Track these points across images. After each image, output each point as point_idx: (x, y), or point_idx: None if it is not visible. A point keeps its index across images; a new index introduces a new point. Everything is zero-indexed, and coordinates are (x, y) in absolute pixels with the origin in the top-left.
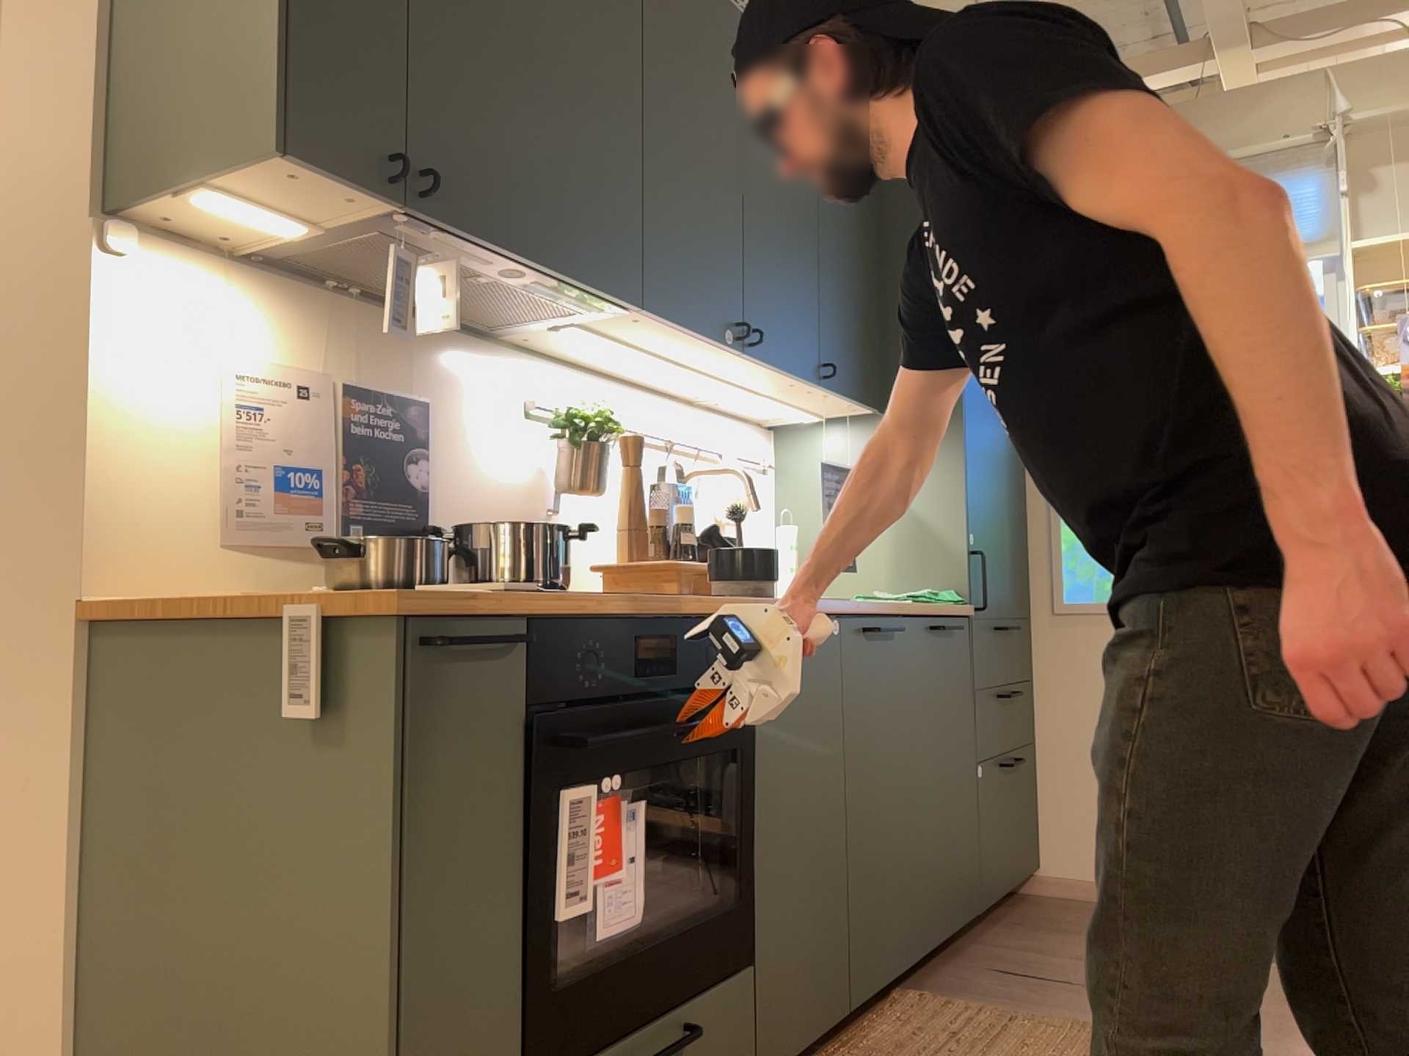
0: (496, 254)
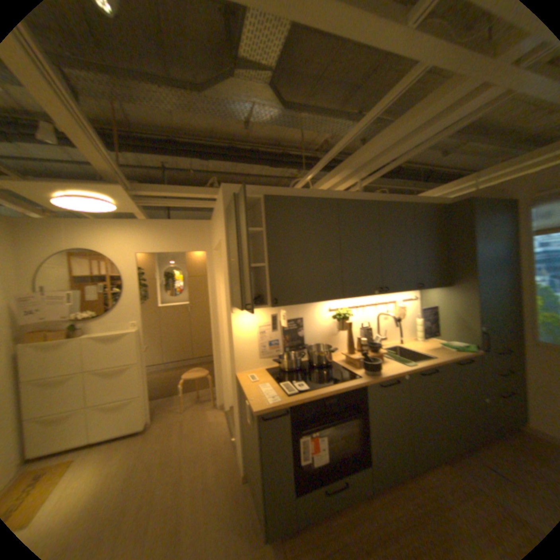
0: (297, 304)
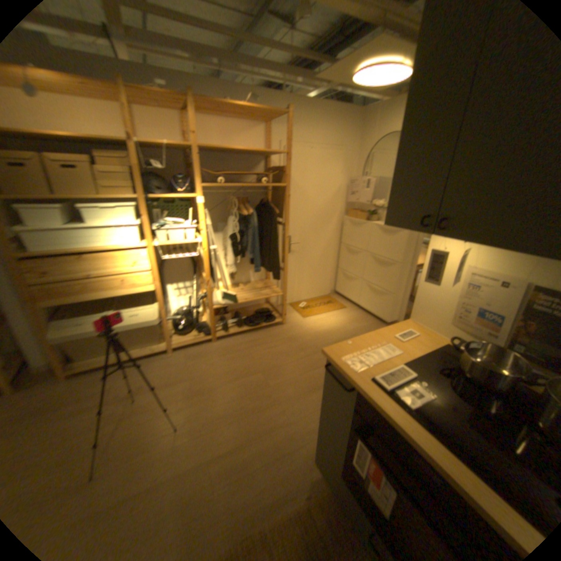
0: (515, 248)
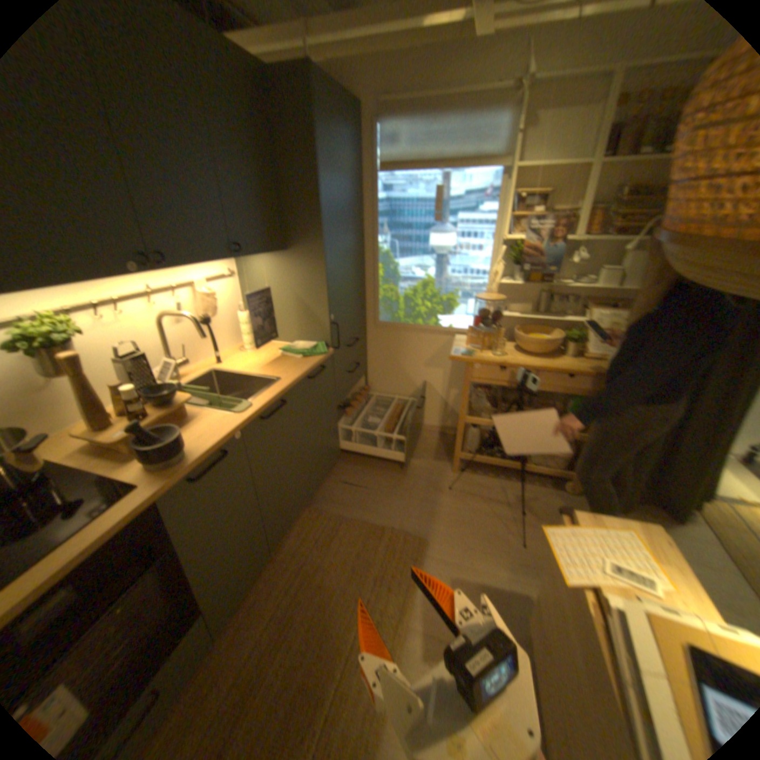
0: None
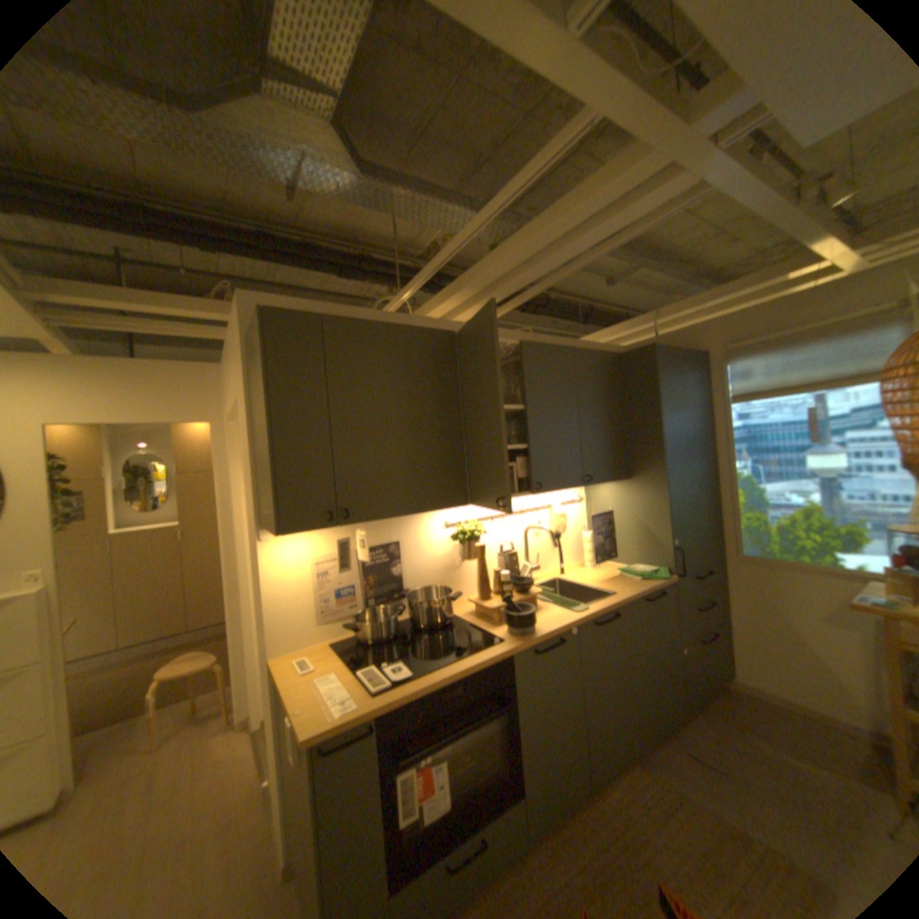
0: (389, 518)
